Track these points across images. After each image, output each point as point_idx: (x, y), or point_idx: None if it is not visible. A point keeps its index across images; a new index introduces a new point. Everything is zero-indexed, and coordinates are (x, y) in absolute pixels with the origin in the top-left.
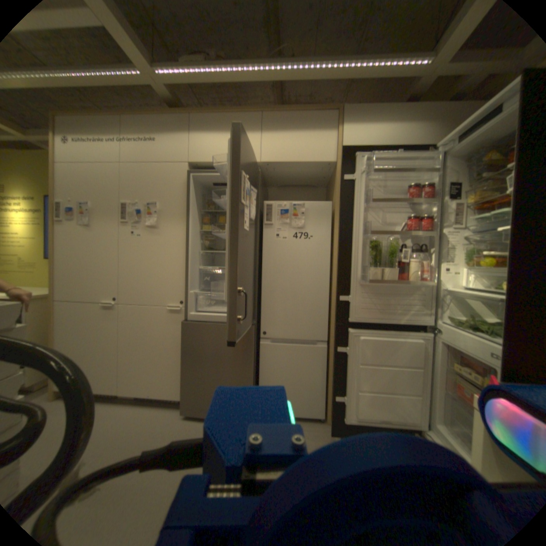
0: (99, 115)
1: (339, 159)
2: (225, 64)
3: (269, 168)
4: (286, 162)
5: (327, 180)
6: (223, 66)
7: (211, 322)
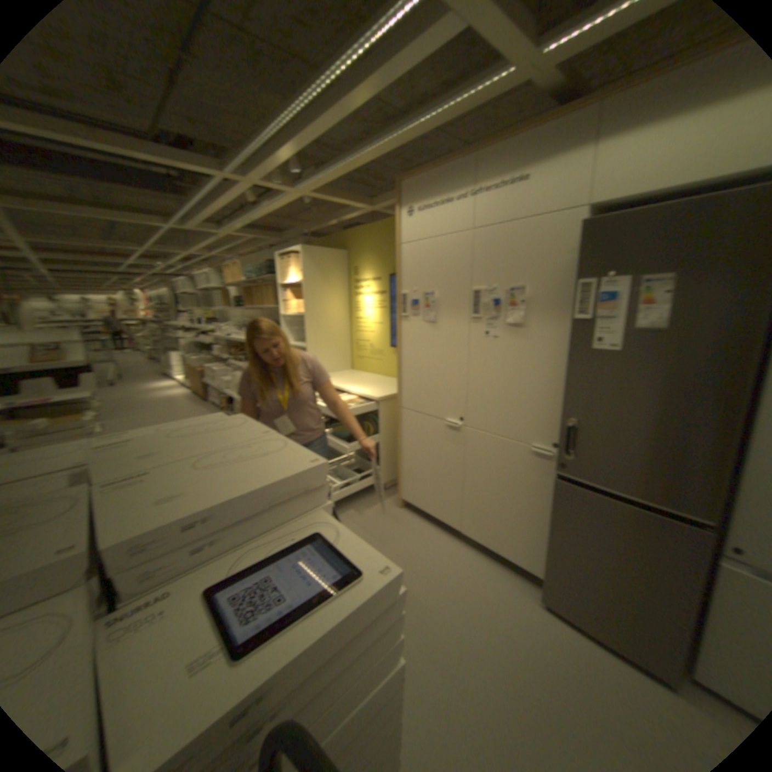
0: (452, 160)
1: None
2: None
3: None
4: None
5: None
6: None
7: (611, 494)
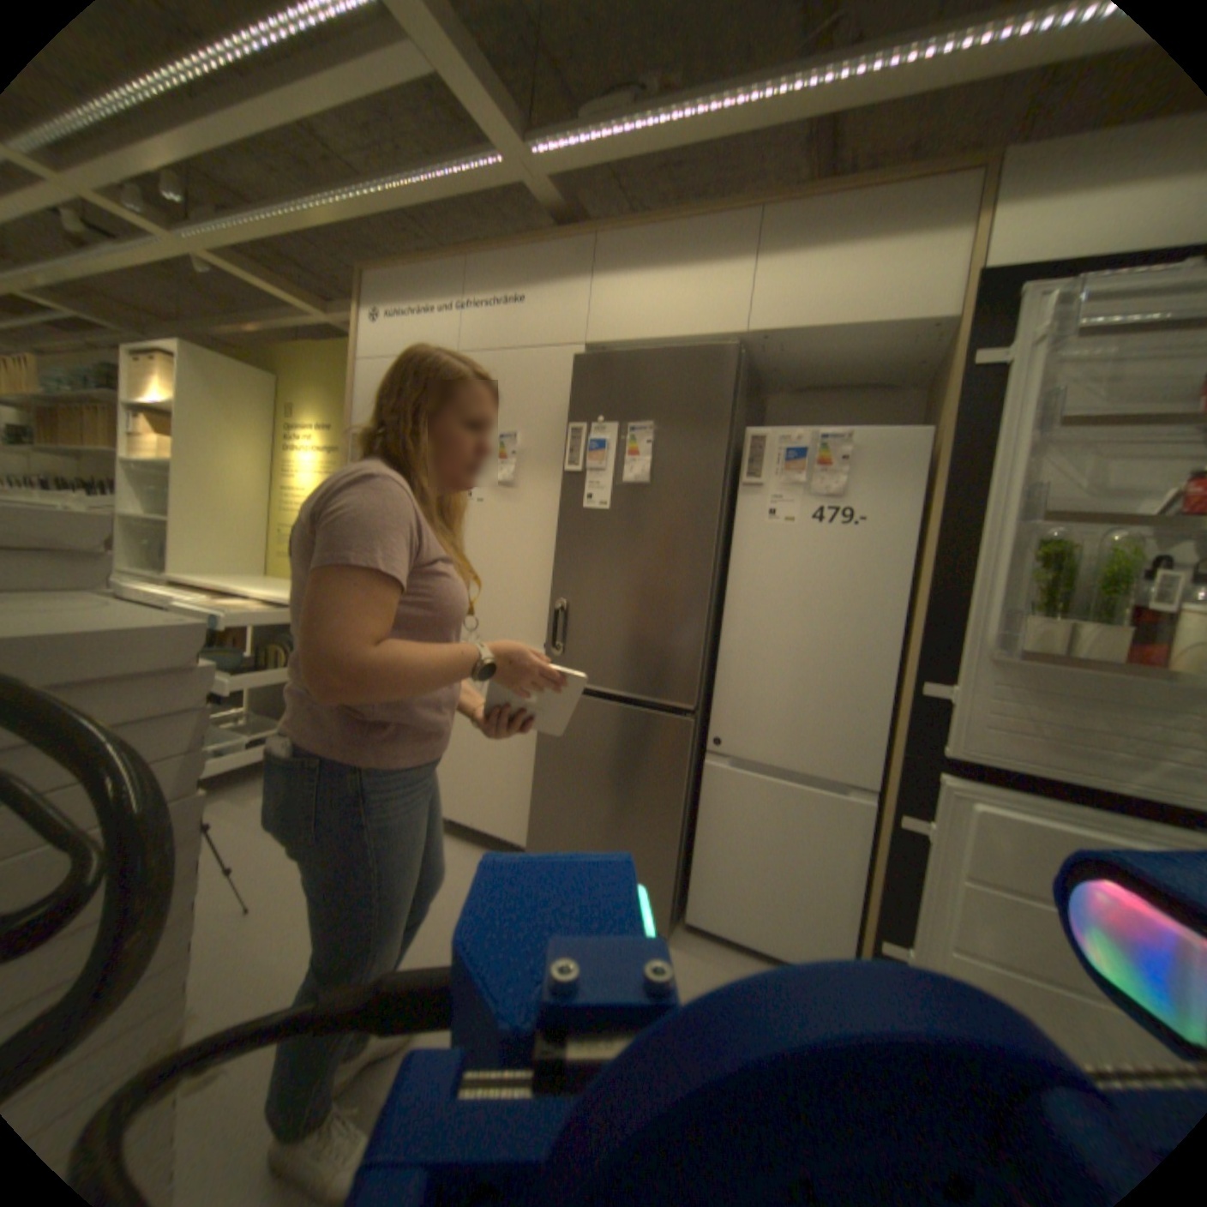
0: (432, 259)
1: (970, 308)
2: (681, 101)
3: (770, 345)
4: (815, 326)
5: (932, 370)
6: (675, 108)
7: (600, 697)
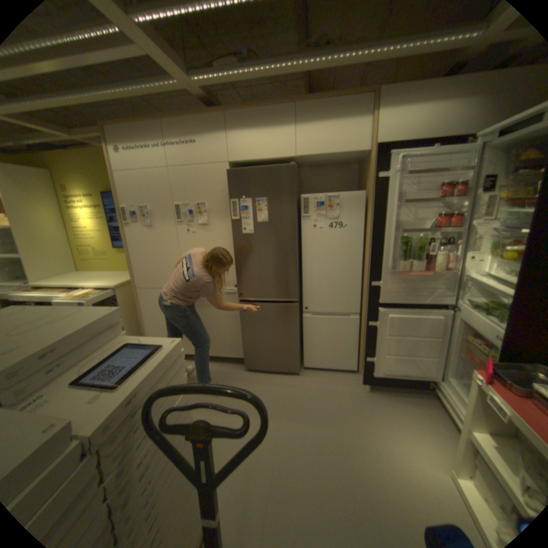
0: (142, 120)
1: (374, 148)
2: (258, 60)
3: (304, 158)
4: (321, 154)
5: (361, 160)
6: (256, 64)
7: (262, 302)
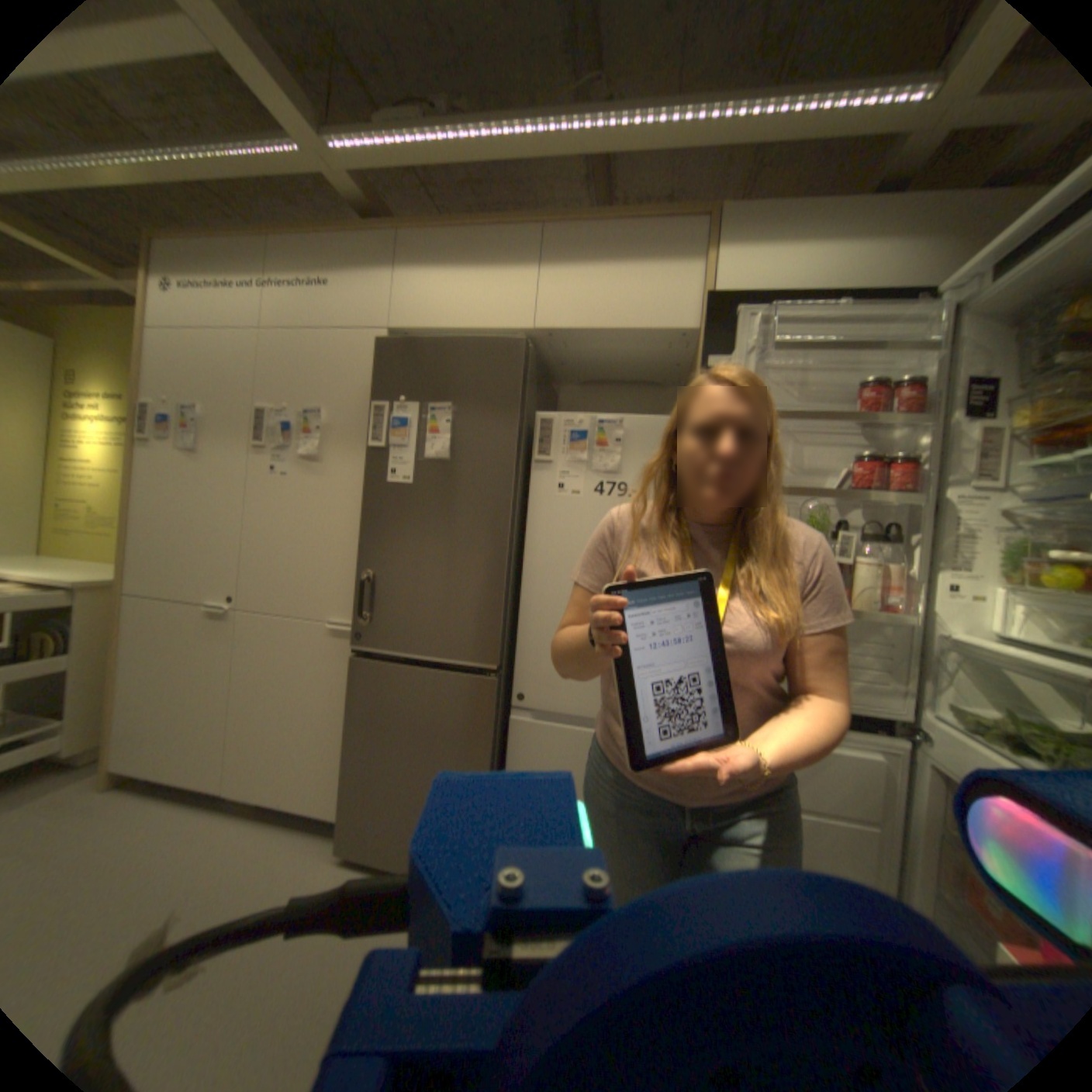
0: (229, 235)
1: (705, 323)
2: (466, 123)
3: (555, 342)
4: (589, 328)
5: (684, 372)
6: (462, 128)
7: (409, 663)
